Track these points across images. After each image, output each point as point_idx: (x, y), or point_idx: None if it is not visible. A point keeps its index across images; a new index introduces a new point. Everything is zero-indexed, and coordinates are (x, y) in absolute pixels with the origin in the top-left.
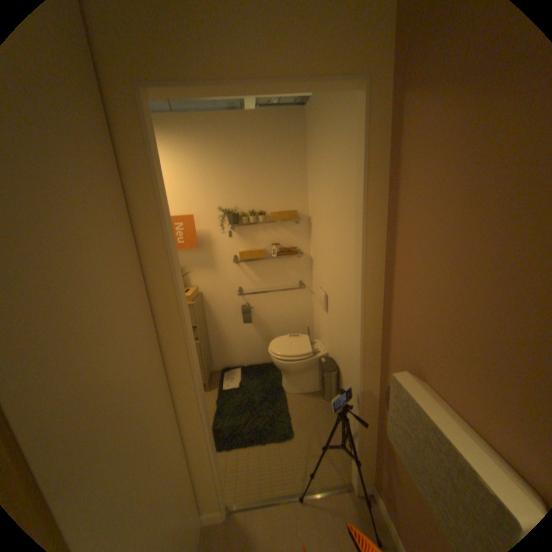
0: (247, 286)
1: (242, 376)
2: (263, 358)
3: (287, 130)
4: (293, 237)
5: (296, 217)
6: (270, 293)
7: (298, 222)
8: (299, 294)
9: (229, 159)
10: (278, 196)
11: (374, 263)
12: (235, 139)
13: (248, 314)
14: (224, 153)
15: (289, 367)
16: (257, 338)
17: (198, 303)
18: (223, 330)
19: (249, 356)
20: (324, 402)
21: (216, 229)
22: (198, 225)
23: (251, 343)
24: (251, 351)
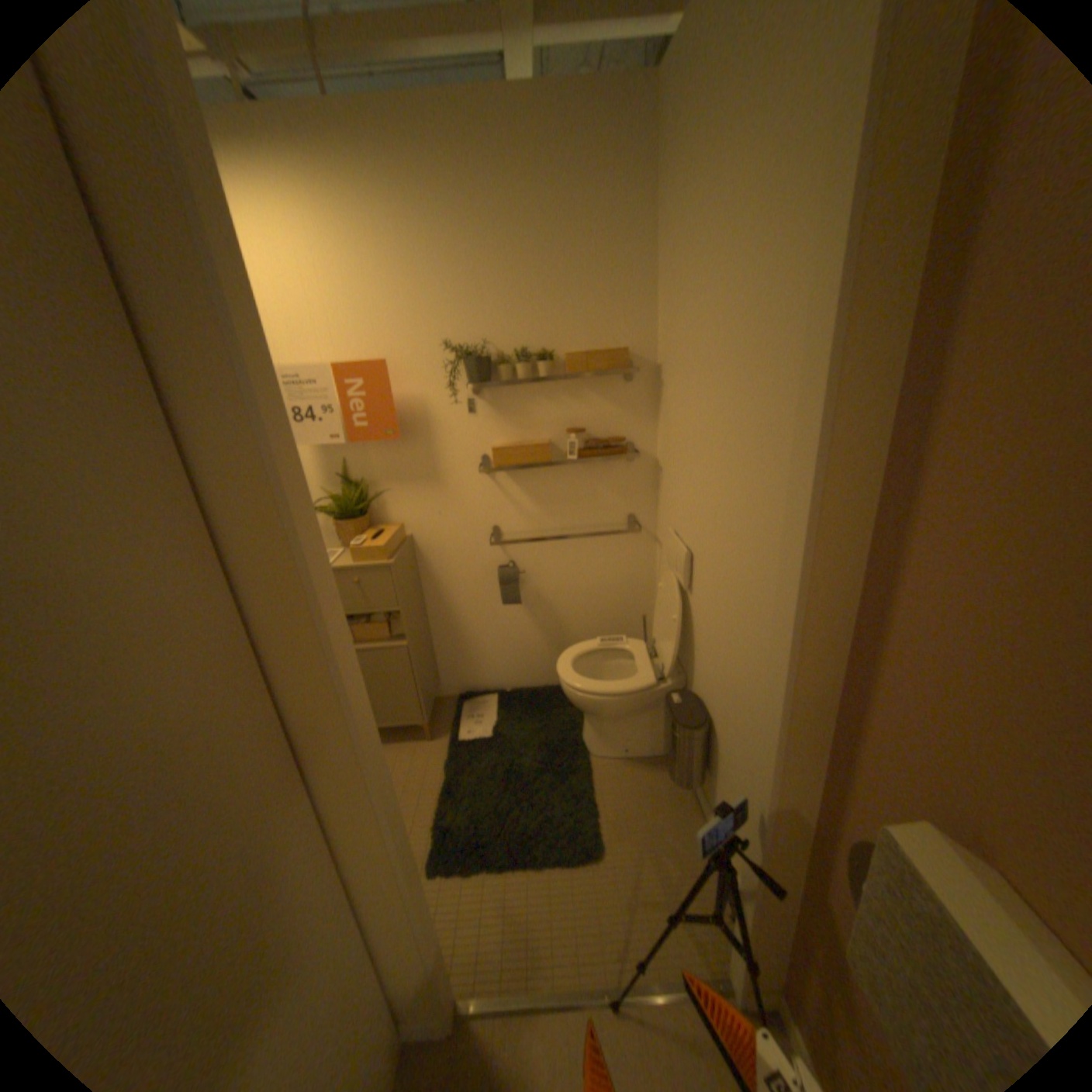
0: (510, 525)
1: (500, 712)
2: (545, 675)
3: (612, 134)
4: (618, 413)
5: (626, 364)
6: (562, 539)
7: (630, 375)
8: (627, 544)
9: (468, 216)
10: (585, 312)
11: (843, 497)
12: (481, 164)
13: (513, 585)
14: (455, 201)
15: (599, 706)
16: (533, 635)
17: (402, 561)
18: (461, 615)
19: (516, 670)
20: (672, 782)
21: (441, 393)
22: (400, 383)
23: (519, 645)
24: (520, 661)
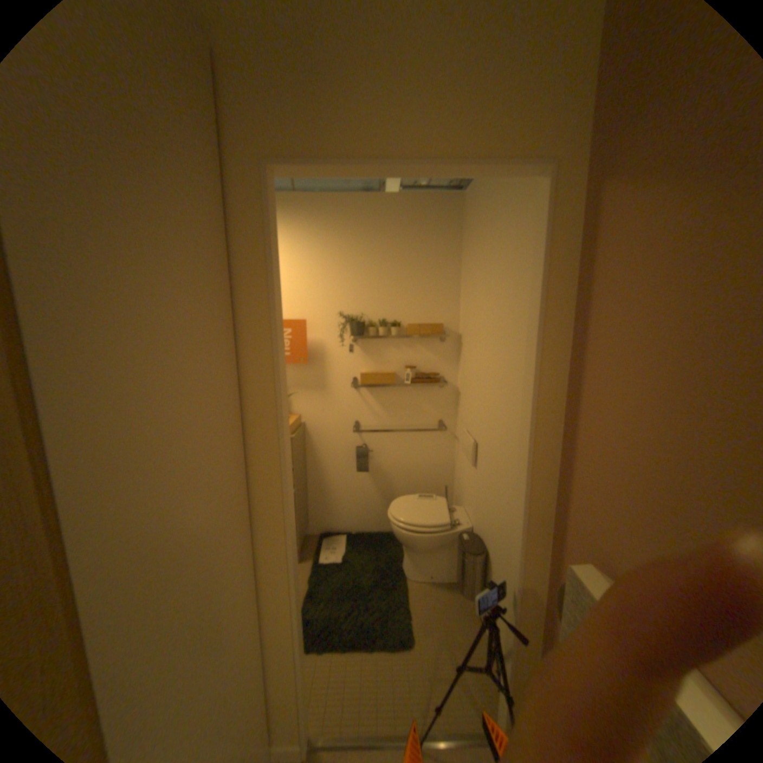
0: (367, 421)
1: (348, 547)
2: (380, 524)
3: (439, 220)
4: (436, 360)
5: (442, 333)
6: (398, 432)
7: (444, 339)
8: (438, 439)
9: (361, 252)
10: (420, 304)
11: (551, 404)
12: (371, 228)
13: (365, 459)
14: (355, 244)
15: (416, 541)
16: (374, 495)
17: (299, 437)
18: (329, 478)
19: (361, 519)
20: (462, 601)
21: (334, 340)
22: (312, 333)
23: (364, 501)
24: (364, 513)
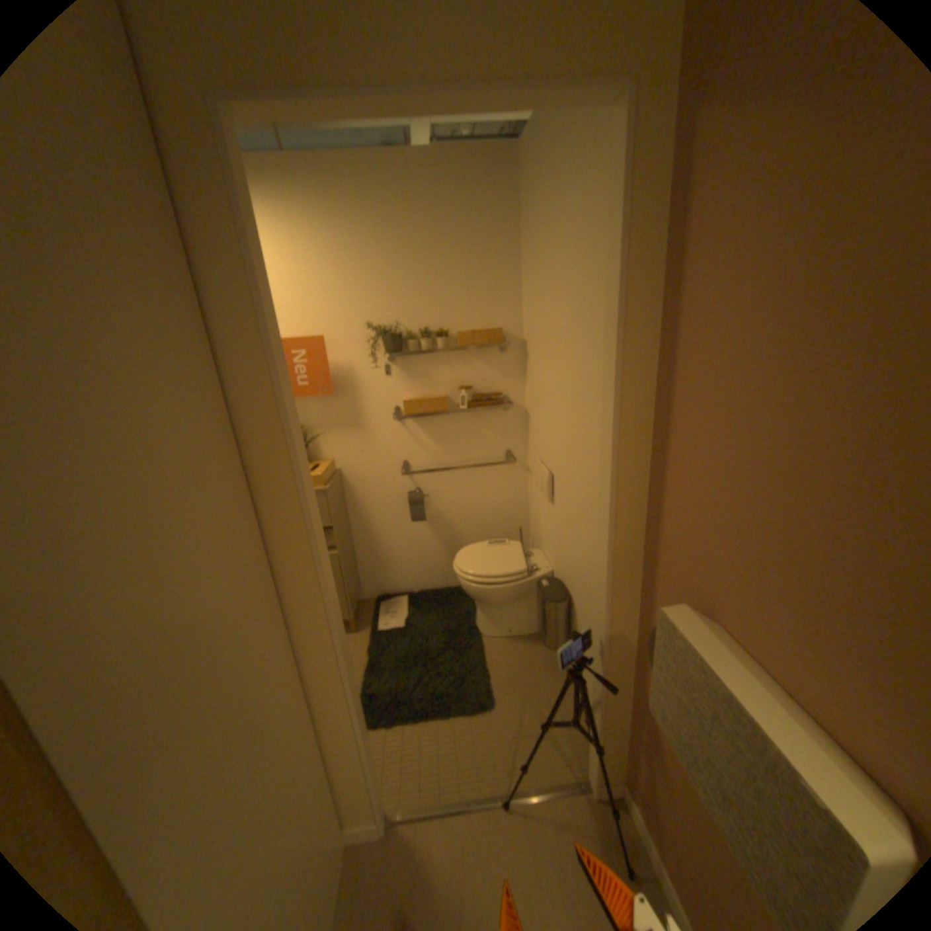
0: (417, 460)
1: (410, 608)
2: (445, 579)
3: (486, 184)
4: (496, 376)
5: (501, 340)
6: (457, 471)
7: (504, 348)
8: (506, 474)
9: (385, 236)
10: (471, 304)
11: (635, 421)
12: (395, 201)
13: (420, 506)
14: (376, 226)
15: (488, 594)
16: (435, 547)
17: (334, 489)
18: (379, 533)
19: (422, 575)
20: (545, 652)
21: (364, 361)
22: (333, 354)
23: (424, 555)
24: (426, 568)
